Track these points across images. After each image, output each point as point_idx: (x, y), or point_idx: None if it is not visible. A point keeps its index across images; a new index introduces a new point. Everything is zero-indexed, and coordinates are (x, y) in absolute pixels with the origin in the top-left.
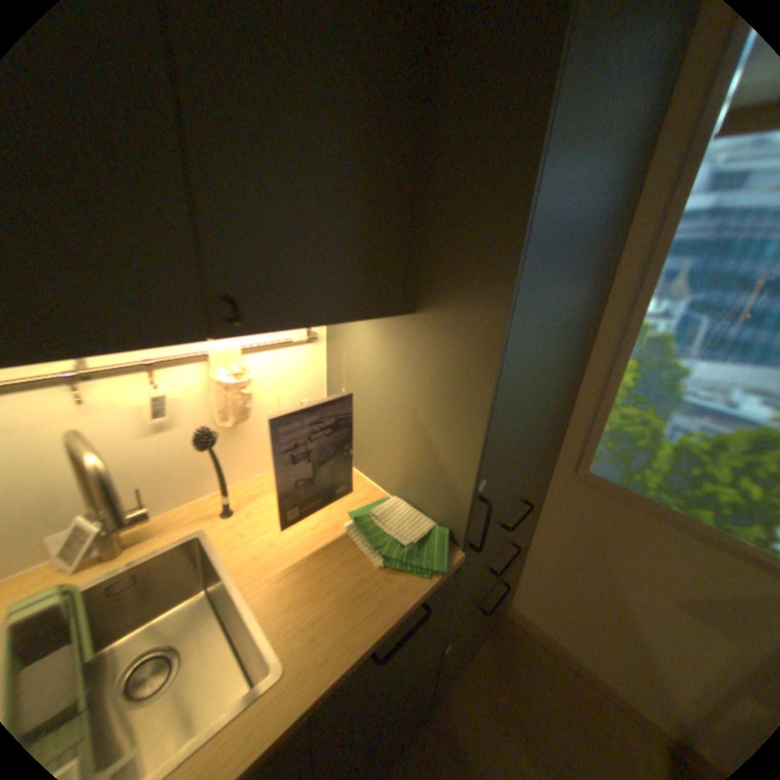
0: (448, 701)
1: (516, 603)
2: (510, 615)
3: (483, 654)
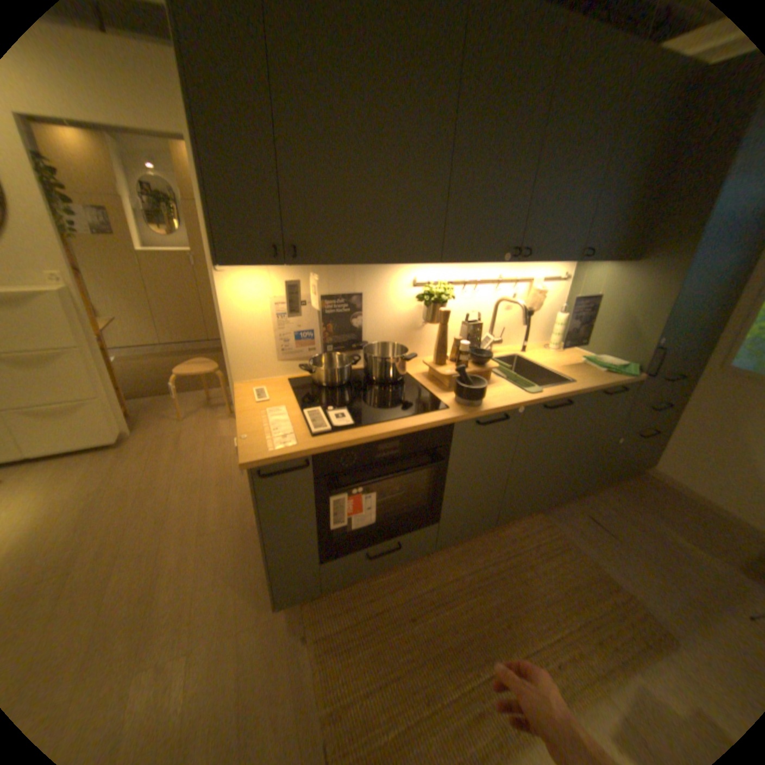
0: (608, 494)
1: (660, 465)
2: (653, 475)
3: (632, 485)
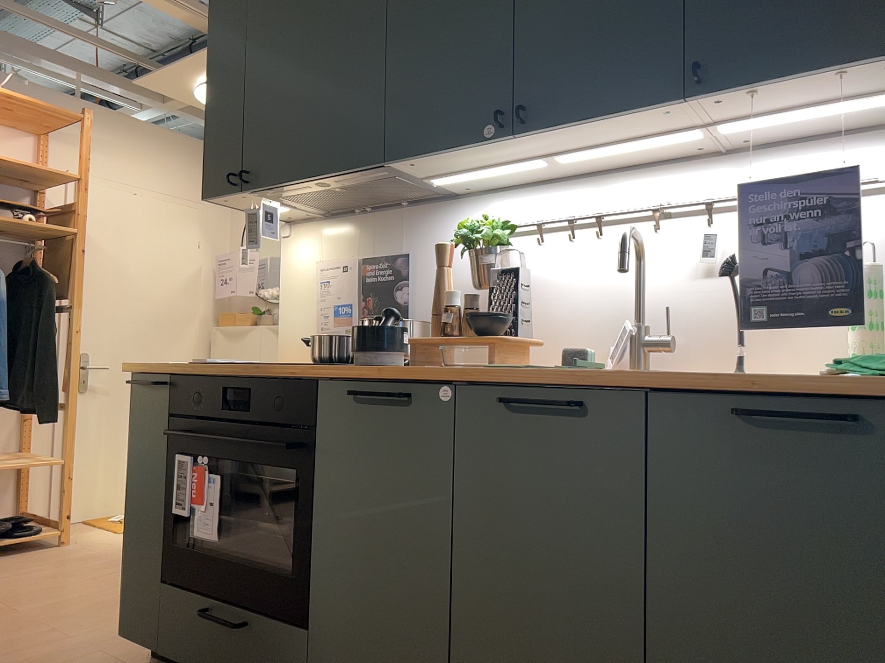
0: None
1: None
2: None
3: None
